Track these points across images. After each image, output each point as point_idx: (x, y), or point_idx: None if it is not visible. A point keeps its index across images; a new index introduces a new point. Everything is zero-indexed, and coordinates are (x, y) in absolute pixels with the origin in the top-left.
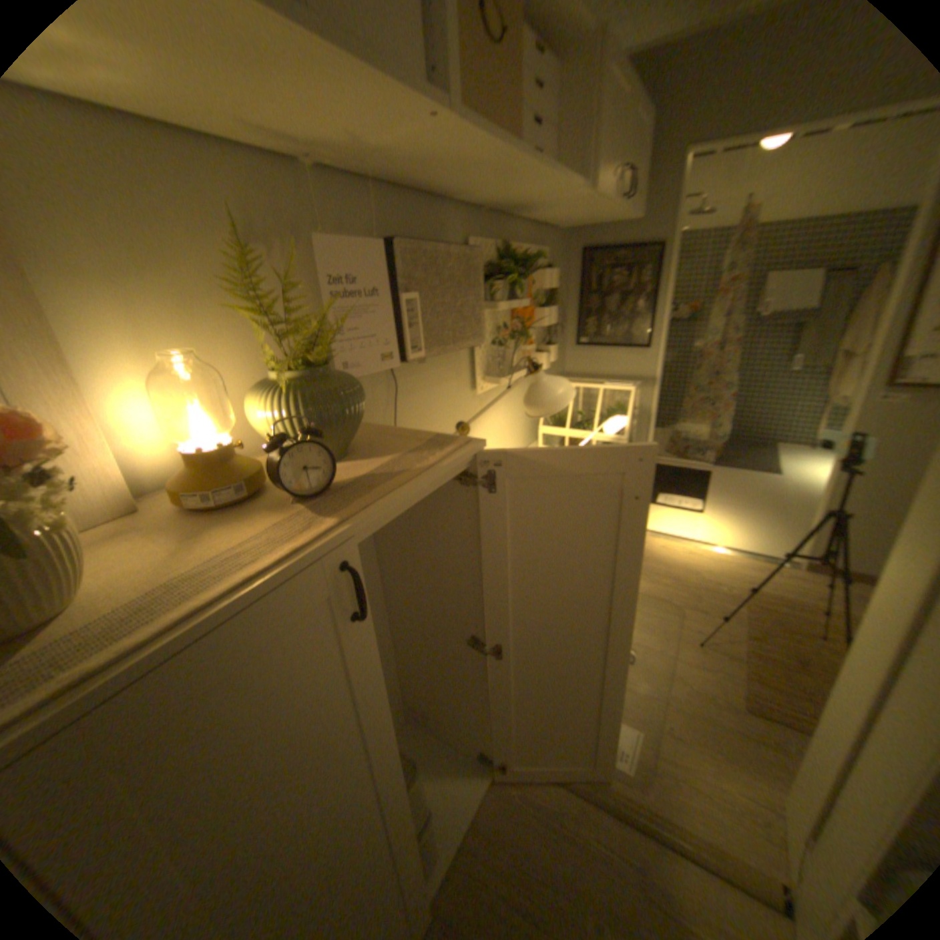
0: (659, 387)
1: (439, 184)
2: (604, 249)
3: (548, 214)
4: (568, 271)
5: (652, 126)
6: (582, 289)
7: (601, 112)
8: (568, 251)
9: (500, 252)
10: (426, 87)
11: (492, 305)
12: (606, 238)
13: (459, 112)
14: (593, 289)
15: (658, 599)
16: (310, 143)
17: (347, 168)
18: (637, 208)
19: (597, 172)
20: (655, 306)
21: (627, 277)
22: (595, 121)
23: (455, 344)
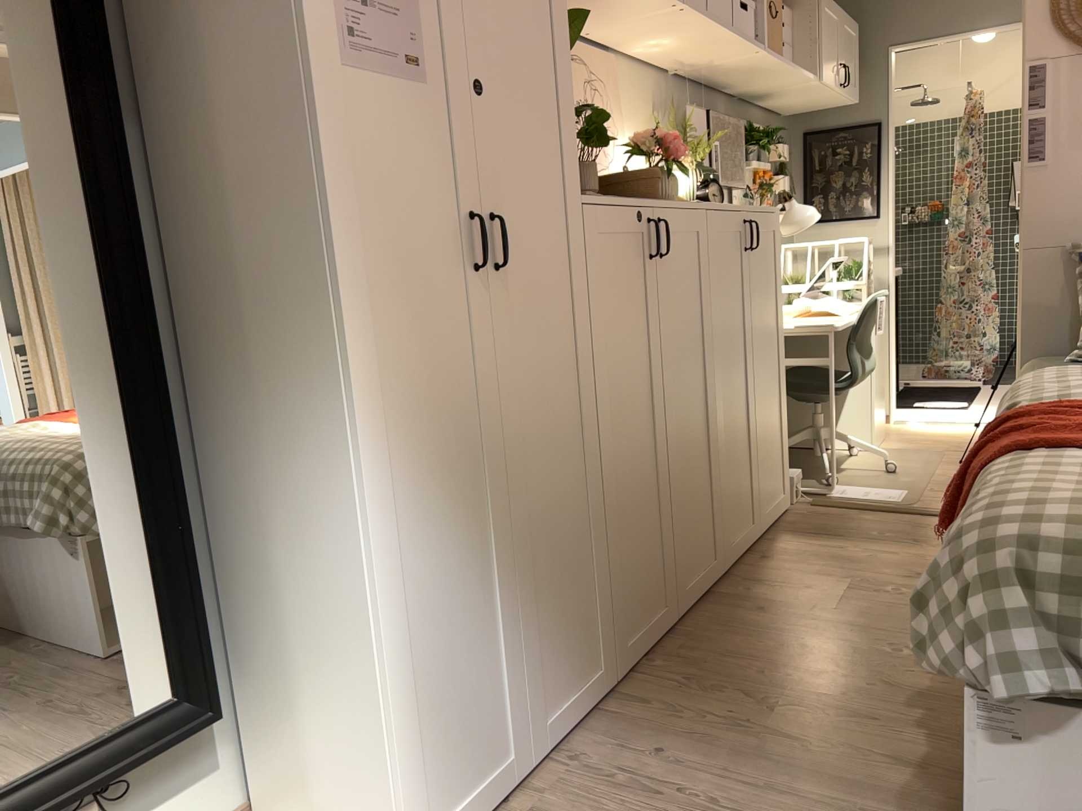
0: (894, 258)
1: (721, 84)
2: (824, 134)
3: (777, 104)
4: (791, 155)
5: (856, 36)
6: (806, 171)
7: (820, 39)
8: (789, 138)
9: (746, 131)
10: (758, 47)
11: (747, 165)
12: (825, 124)
13: (765, 54)
14: (817, 170)
15: (918, 449)
16: (683, 67)
17: (684, 77)
18: (851, 97)
19: (821, 73)
20: (879, 180)
21: (849, 157)
22: (817, 44)
23: (733, 183)
